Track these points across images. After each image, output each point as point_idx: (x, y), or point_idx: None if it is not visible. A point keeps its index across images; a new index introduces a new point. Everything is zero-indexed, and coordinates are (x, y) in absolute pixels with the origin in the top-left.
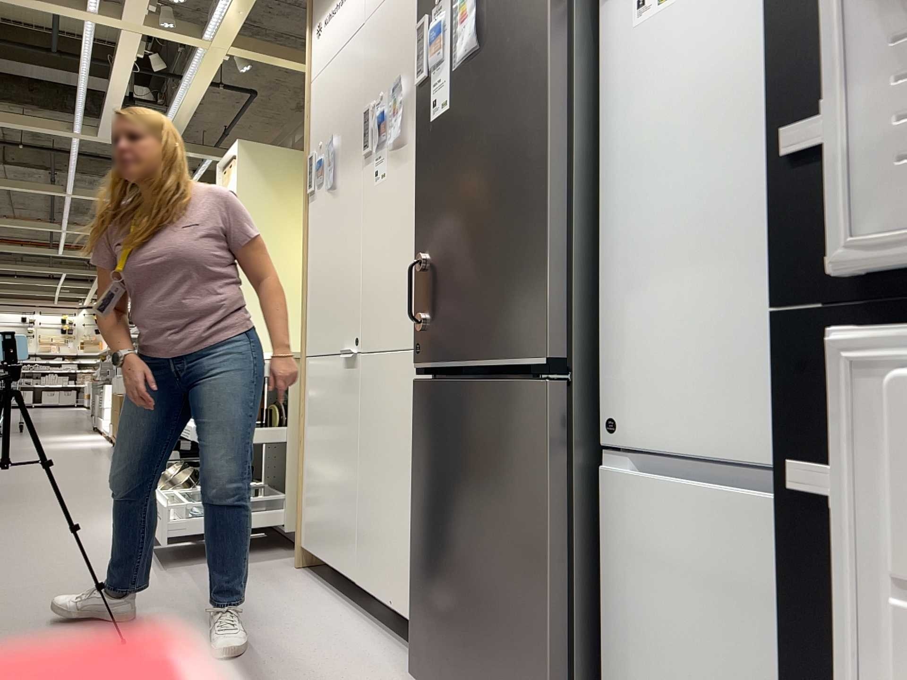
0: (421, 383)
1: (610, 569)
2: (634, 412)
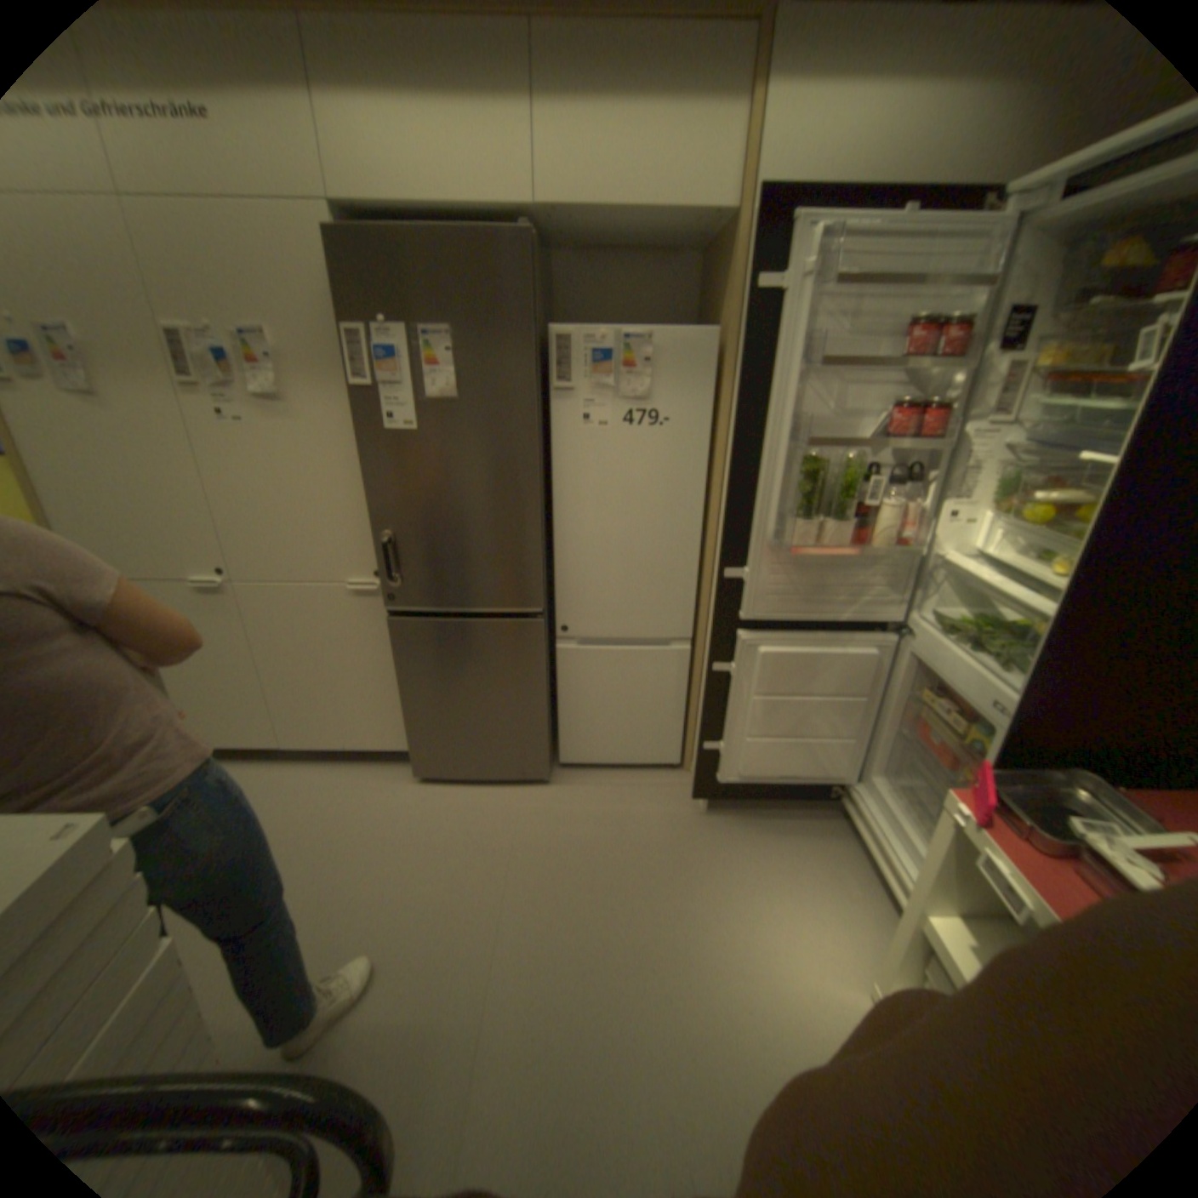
0: (394, 617)
1: (558, 685)
2: (575, 621)
